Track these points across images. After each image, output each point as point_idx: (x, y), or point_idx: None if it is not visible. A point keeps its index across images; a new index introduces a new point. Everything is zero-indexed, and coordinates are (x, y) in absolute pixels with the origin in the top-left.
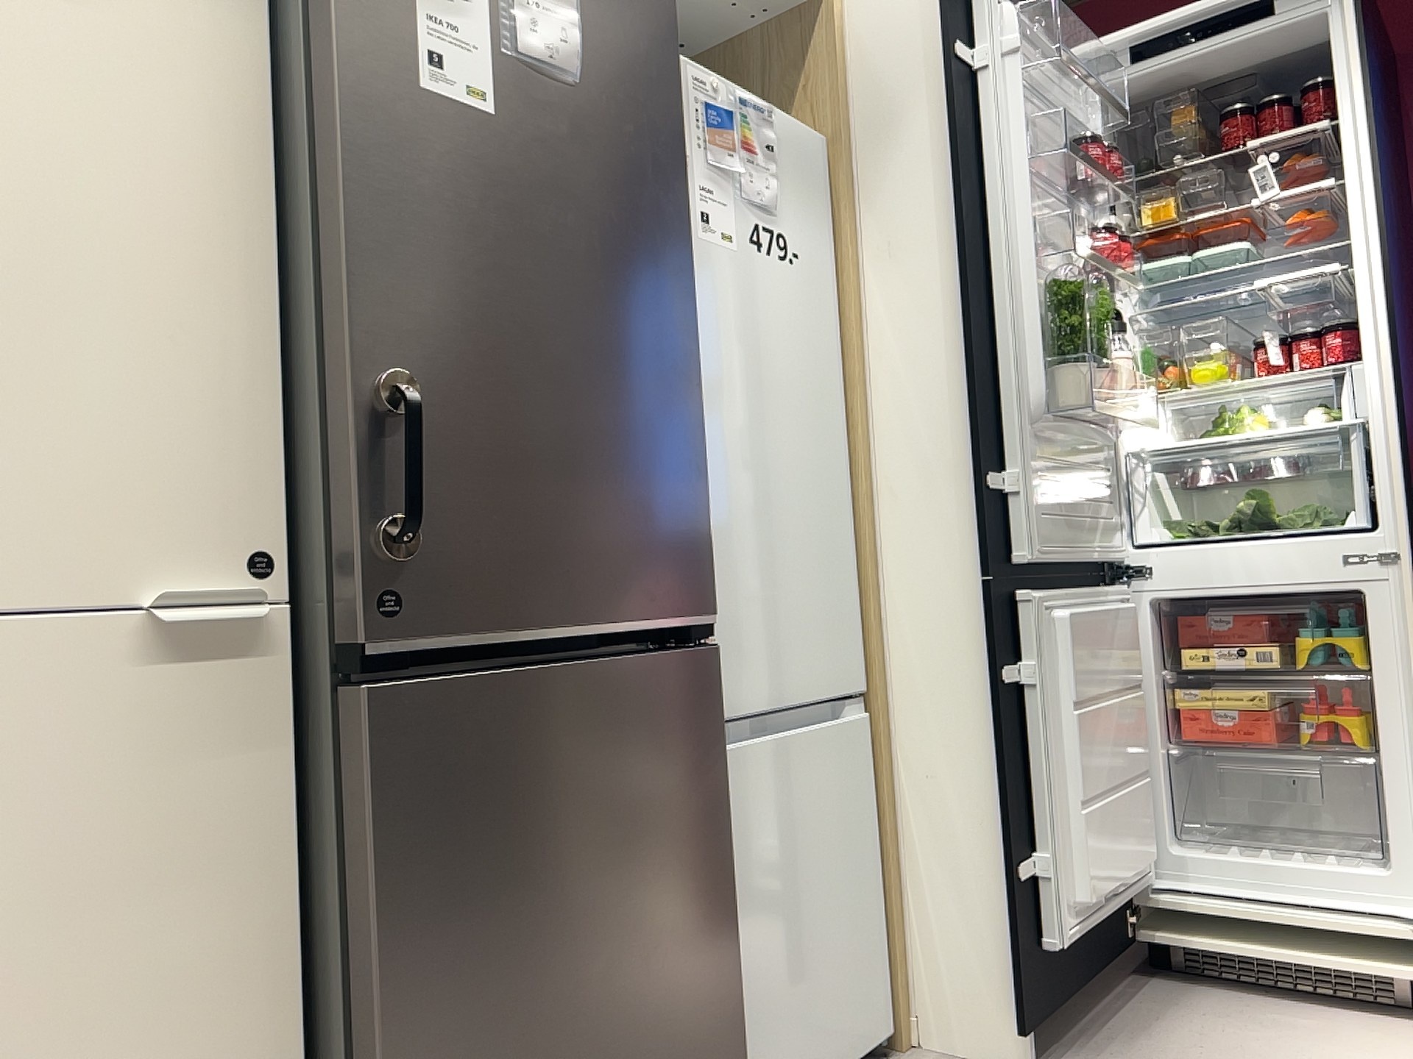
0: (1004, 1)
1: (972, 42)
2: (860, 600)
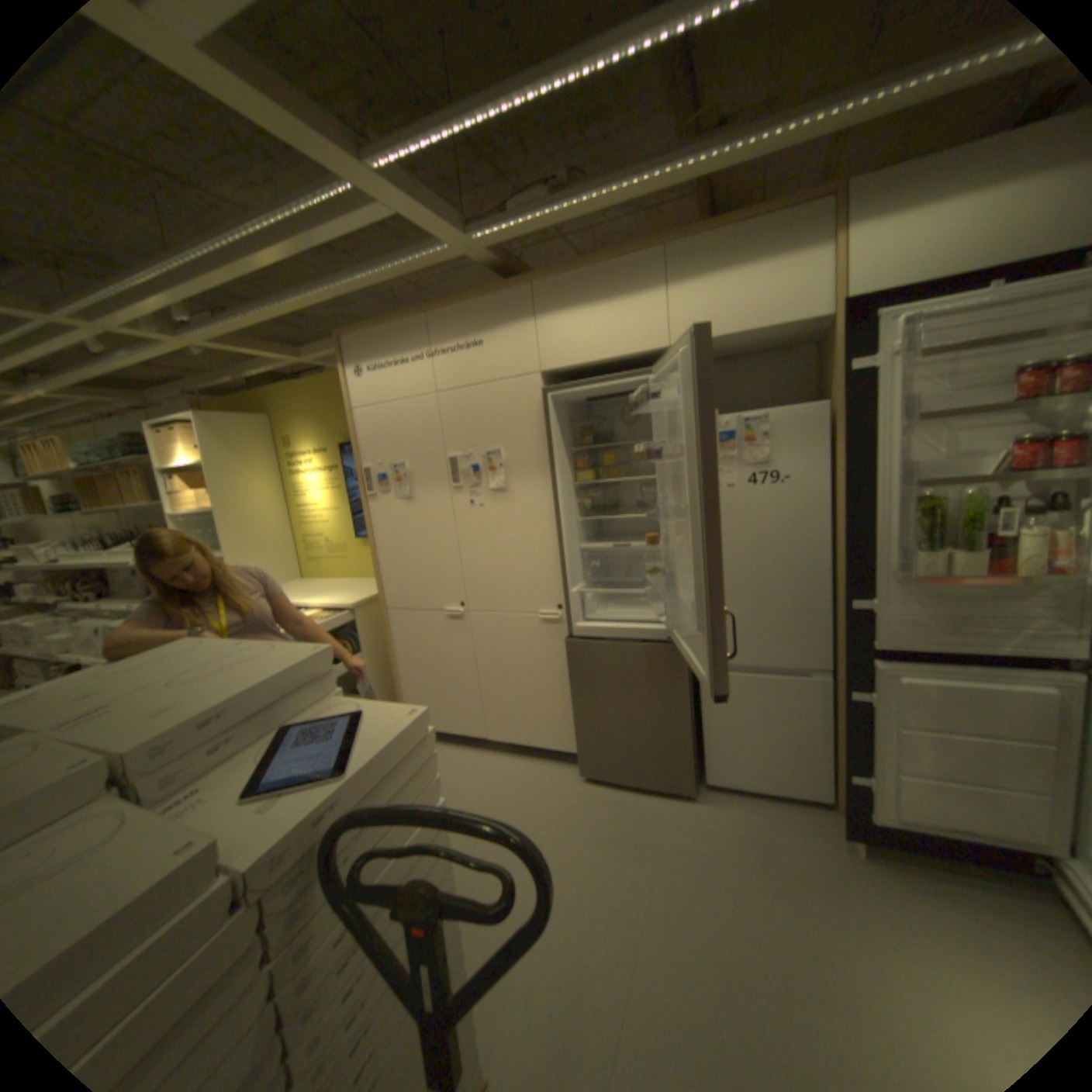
0: (902, 313)
1: (875, 351)
2: (837, 630)
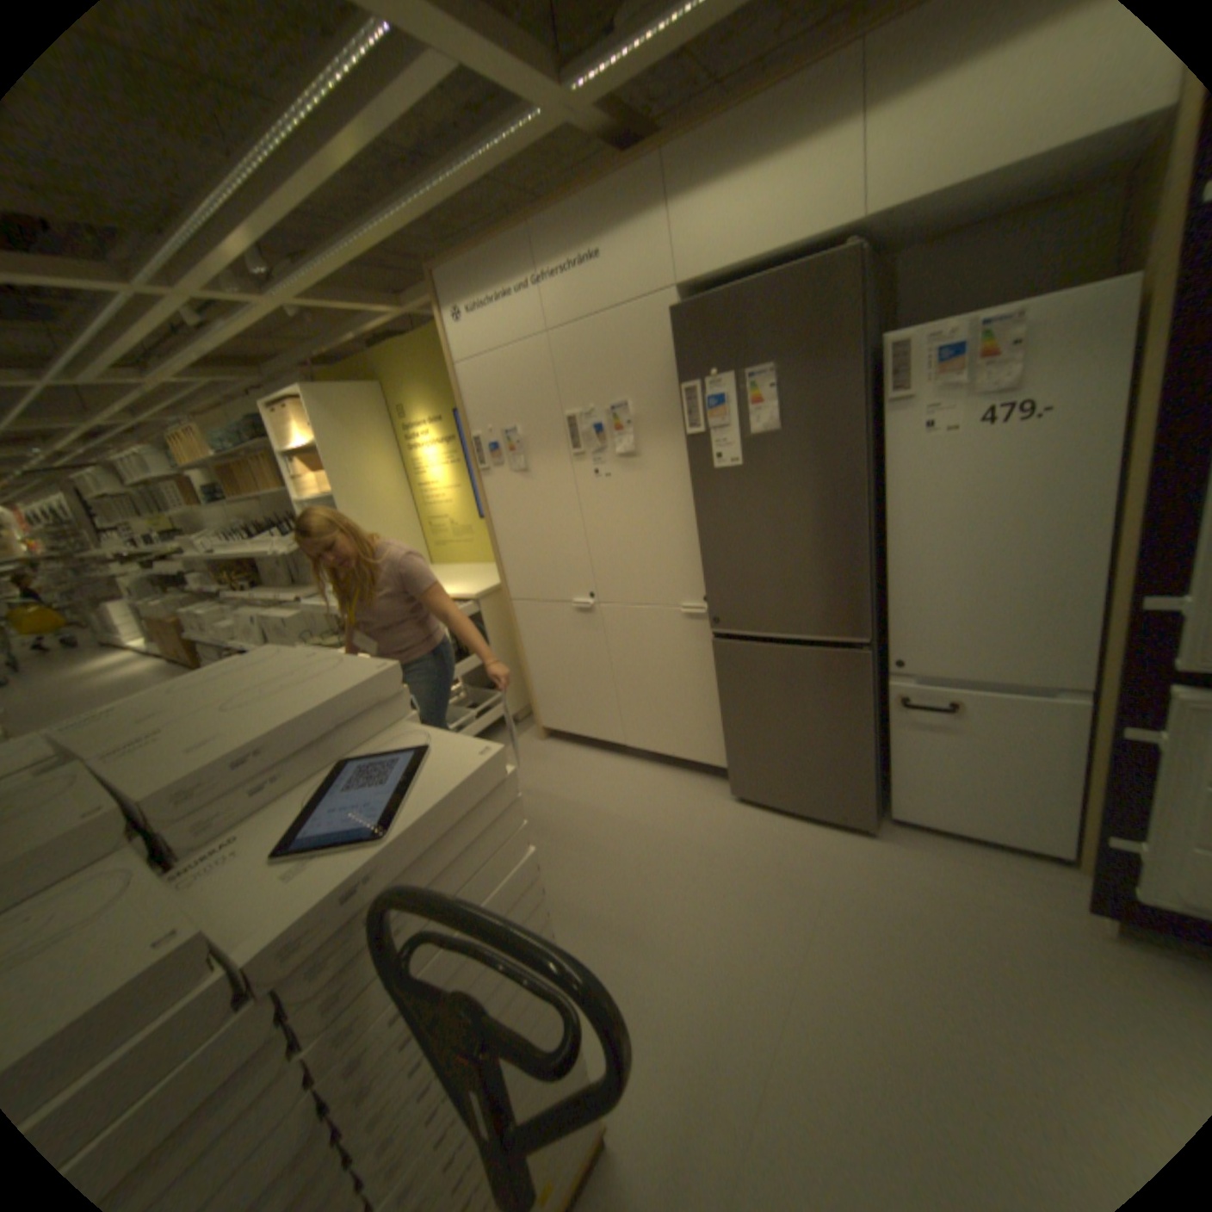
0: None
1: None
2: (1109, 636)
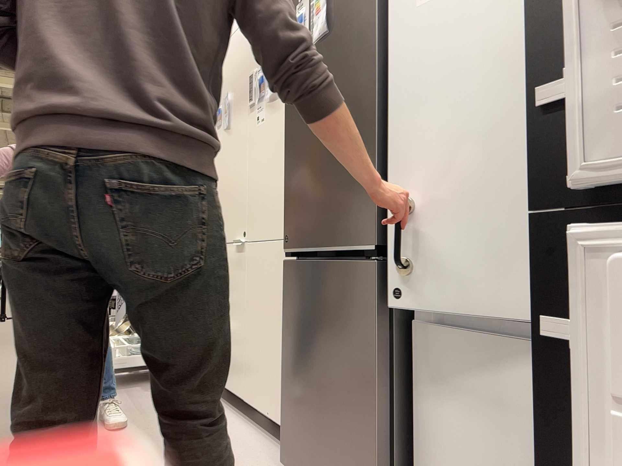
0: None
1: None
2: None
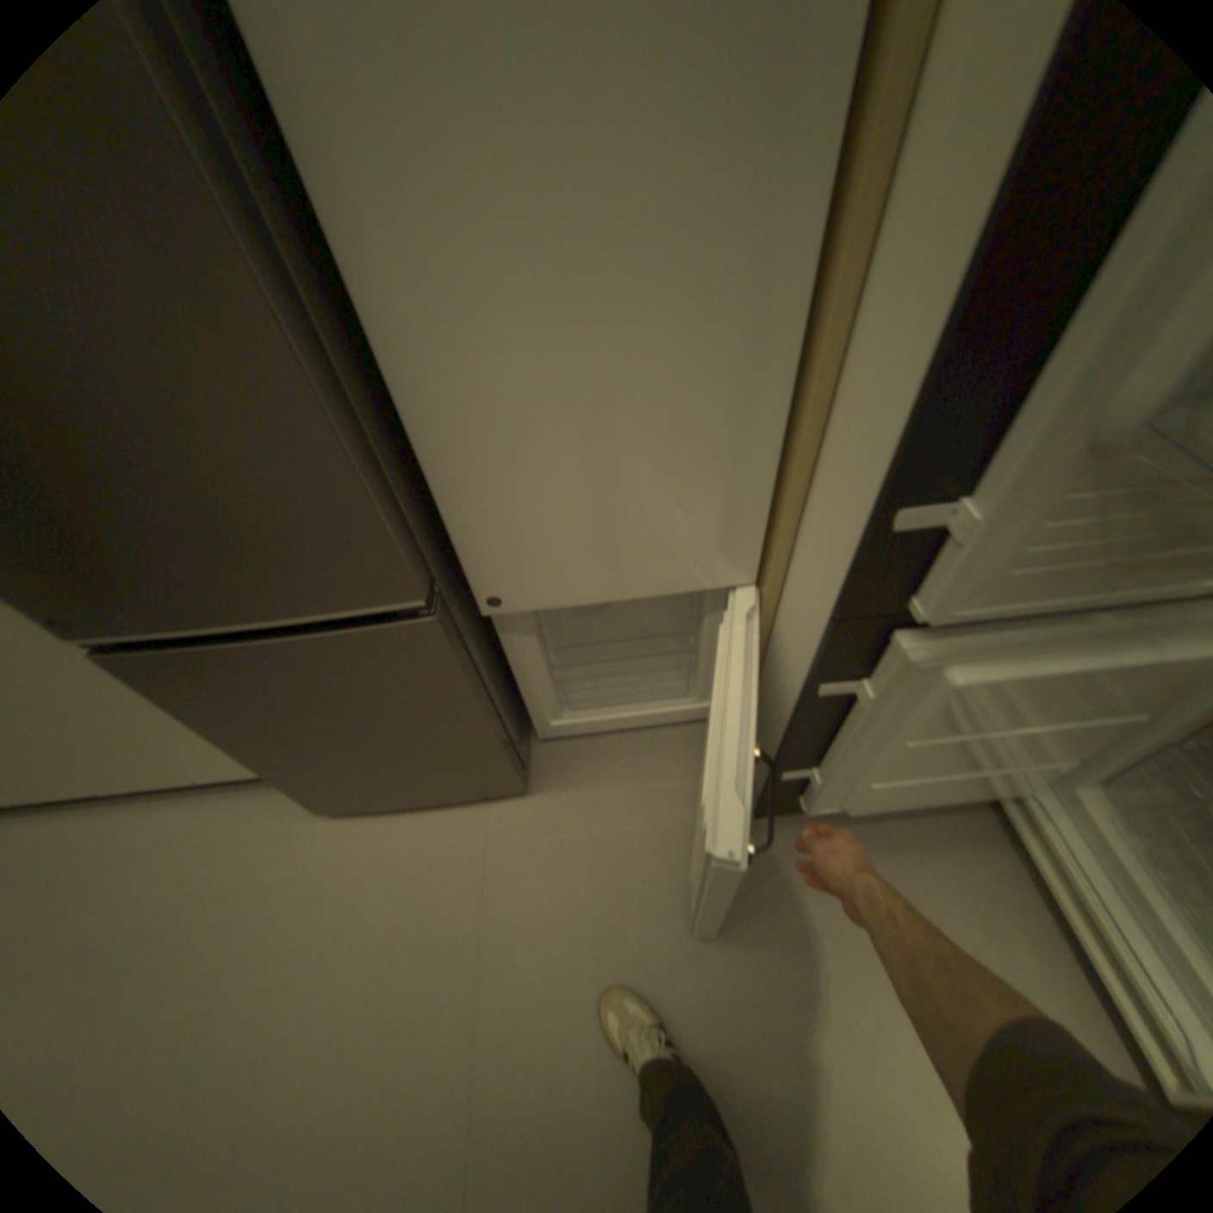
0: None
1: None
2: (777, 502)
